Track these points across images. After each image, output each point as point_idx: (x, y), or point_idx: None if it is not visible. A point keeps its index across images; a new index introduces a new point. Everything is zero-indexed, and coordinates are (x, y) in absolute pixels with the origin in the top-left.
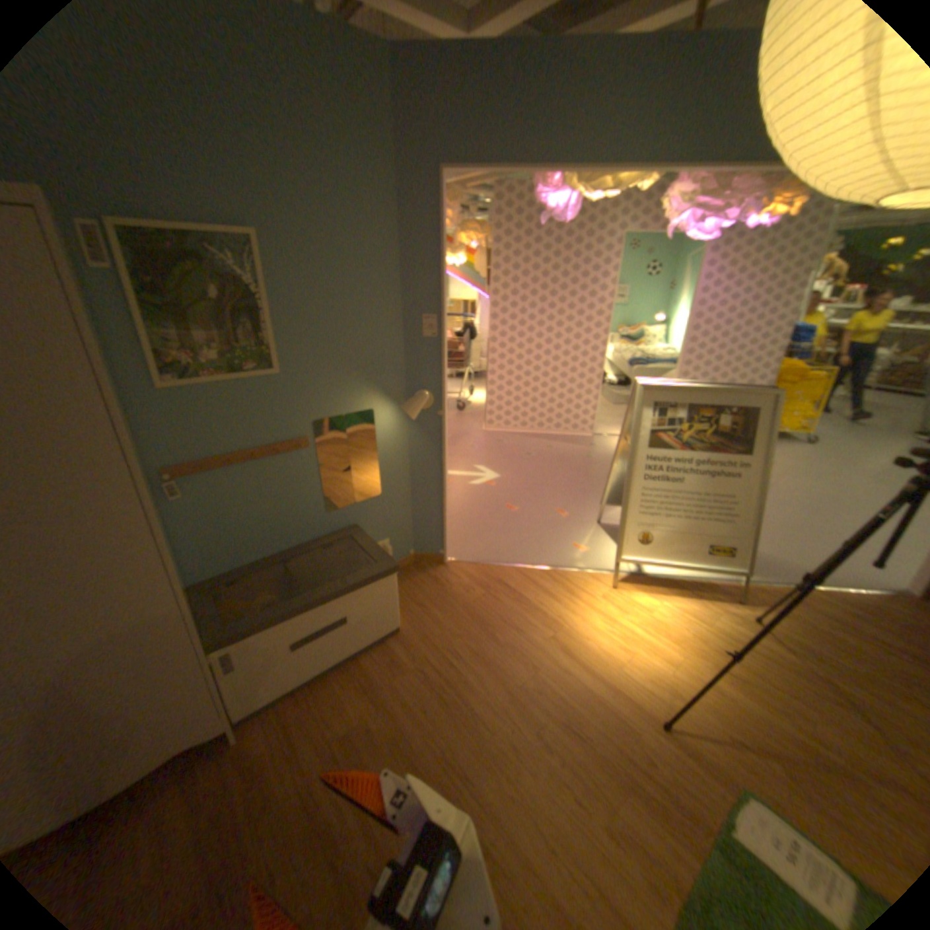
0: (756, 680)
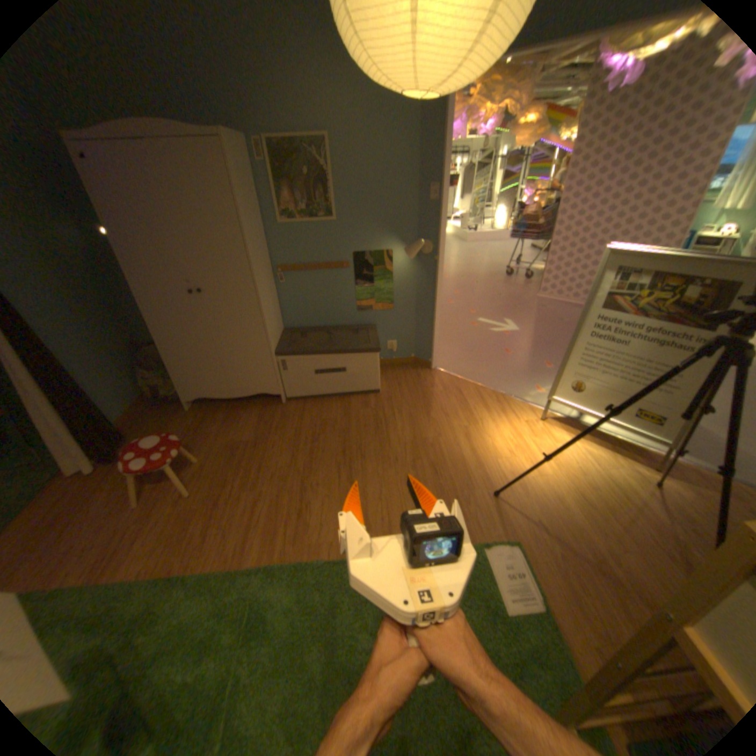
0: (606, 511)
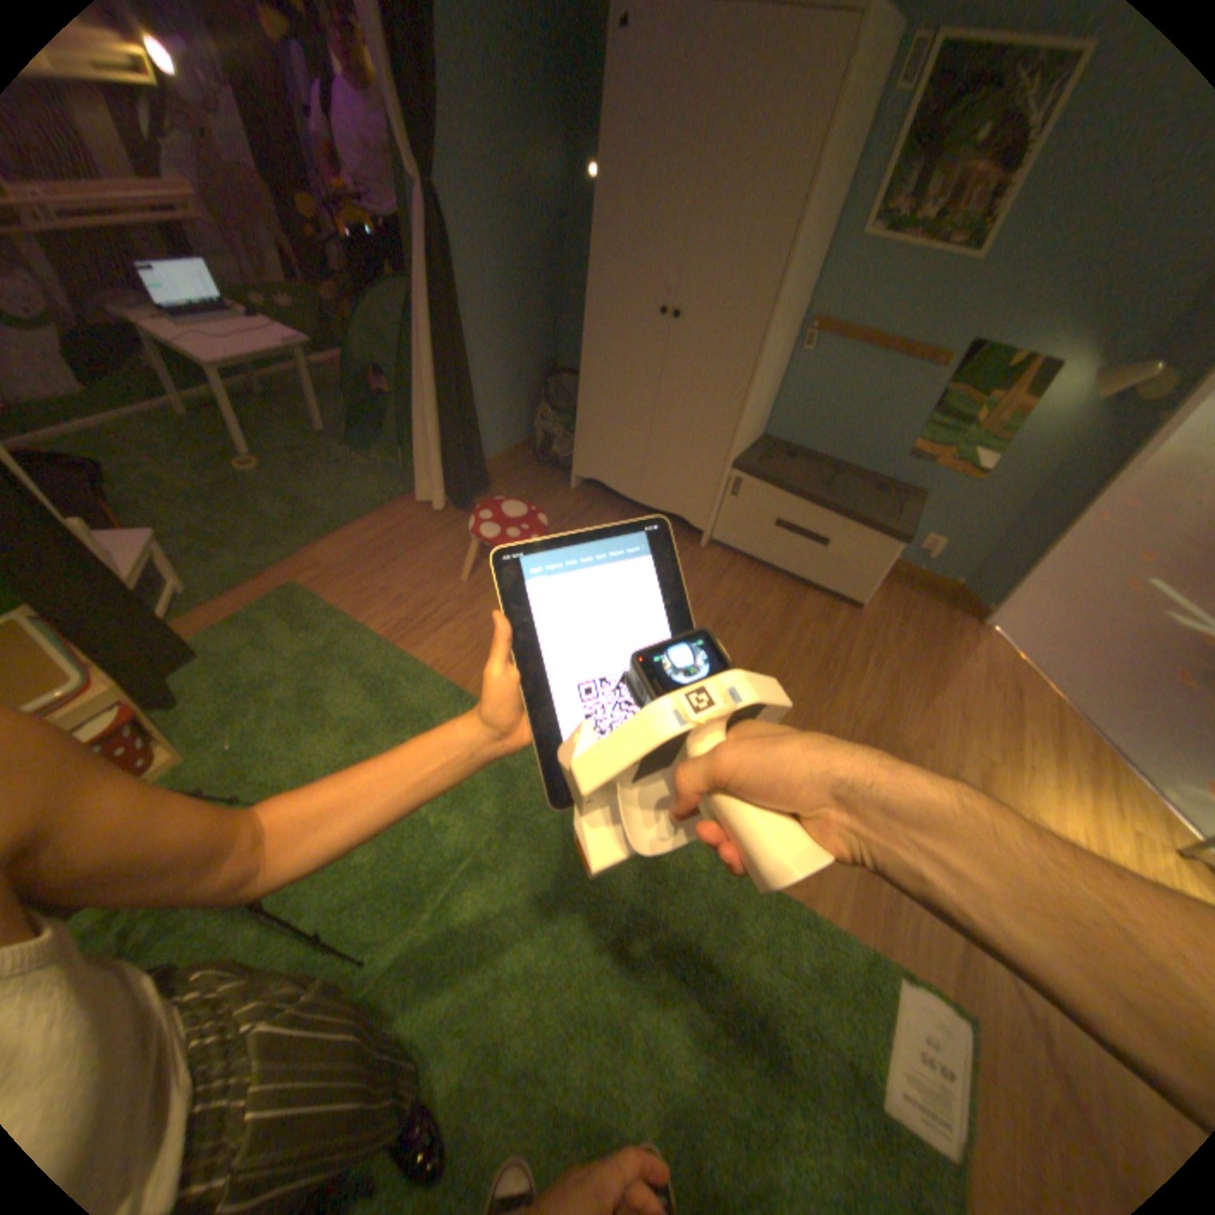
0: None
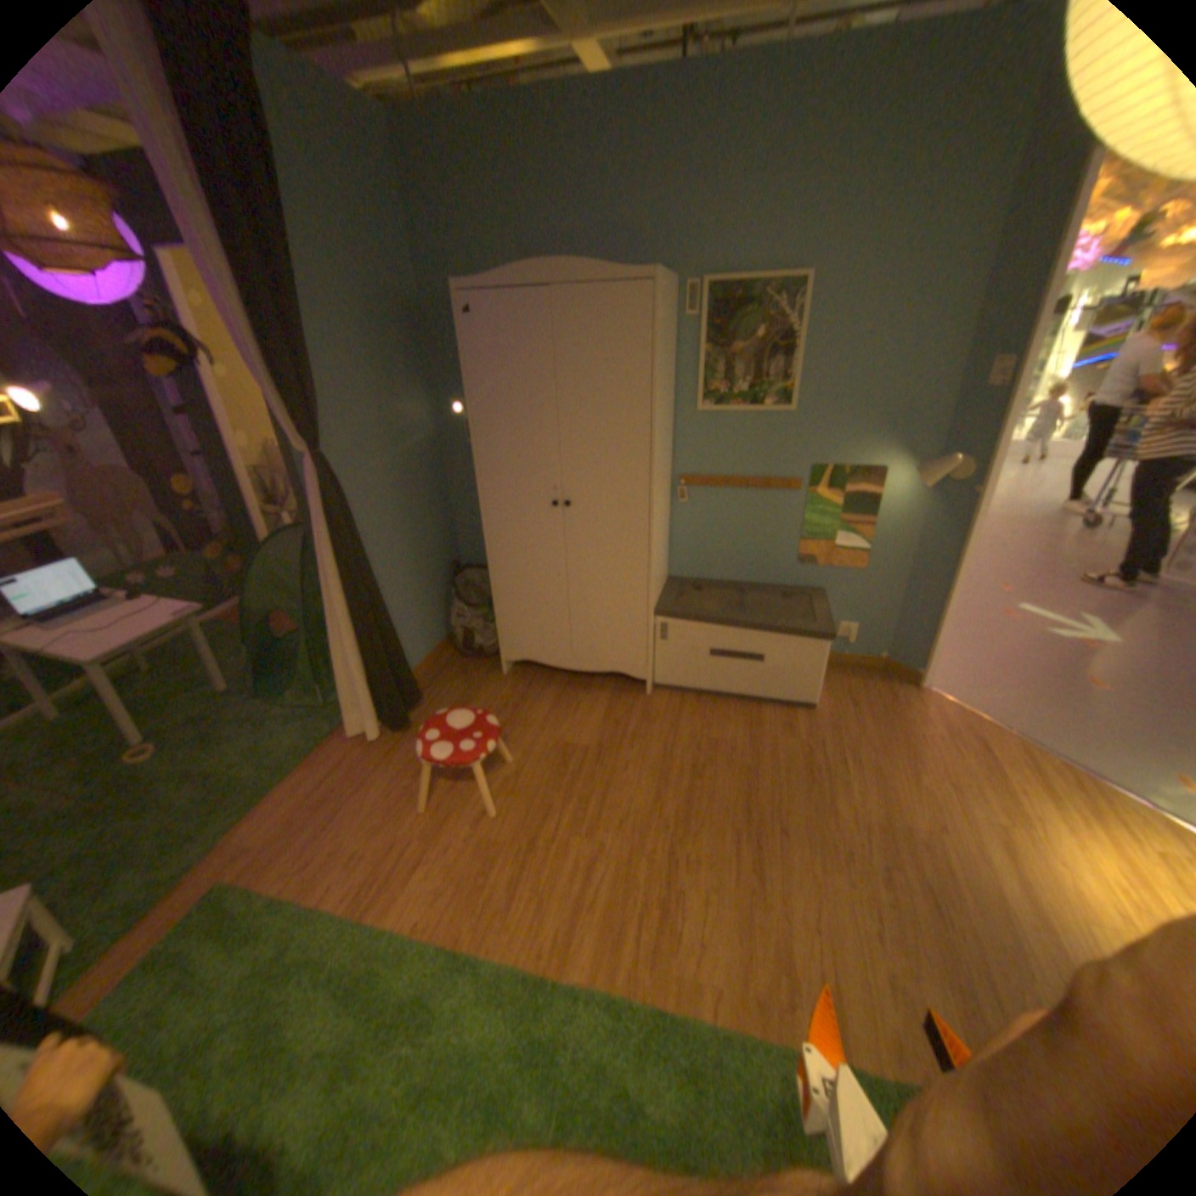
0: None
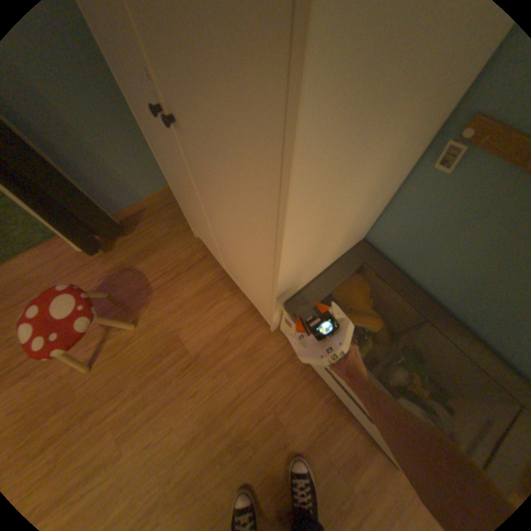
0: None
